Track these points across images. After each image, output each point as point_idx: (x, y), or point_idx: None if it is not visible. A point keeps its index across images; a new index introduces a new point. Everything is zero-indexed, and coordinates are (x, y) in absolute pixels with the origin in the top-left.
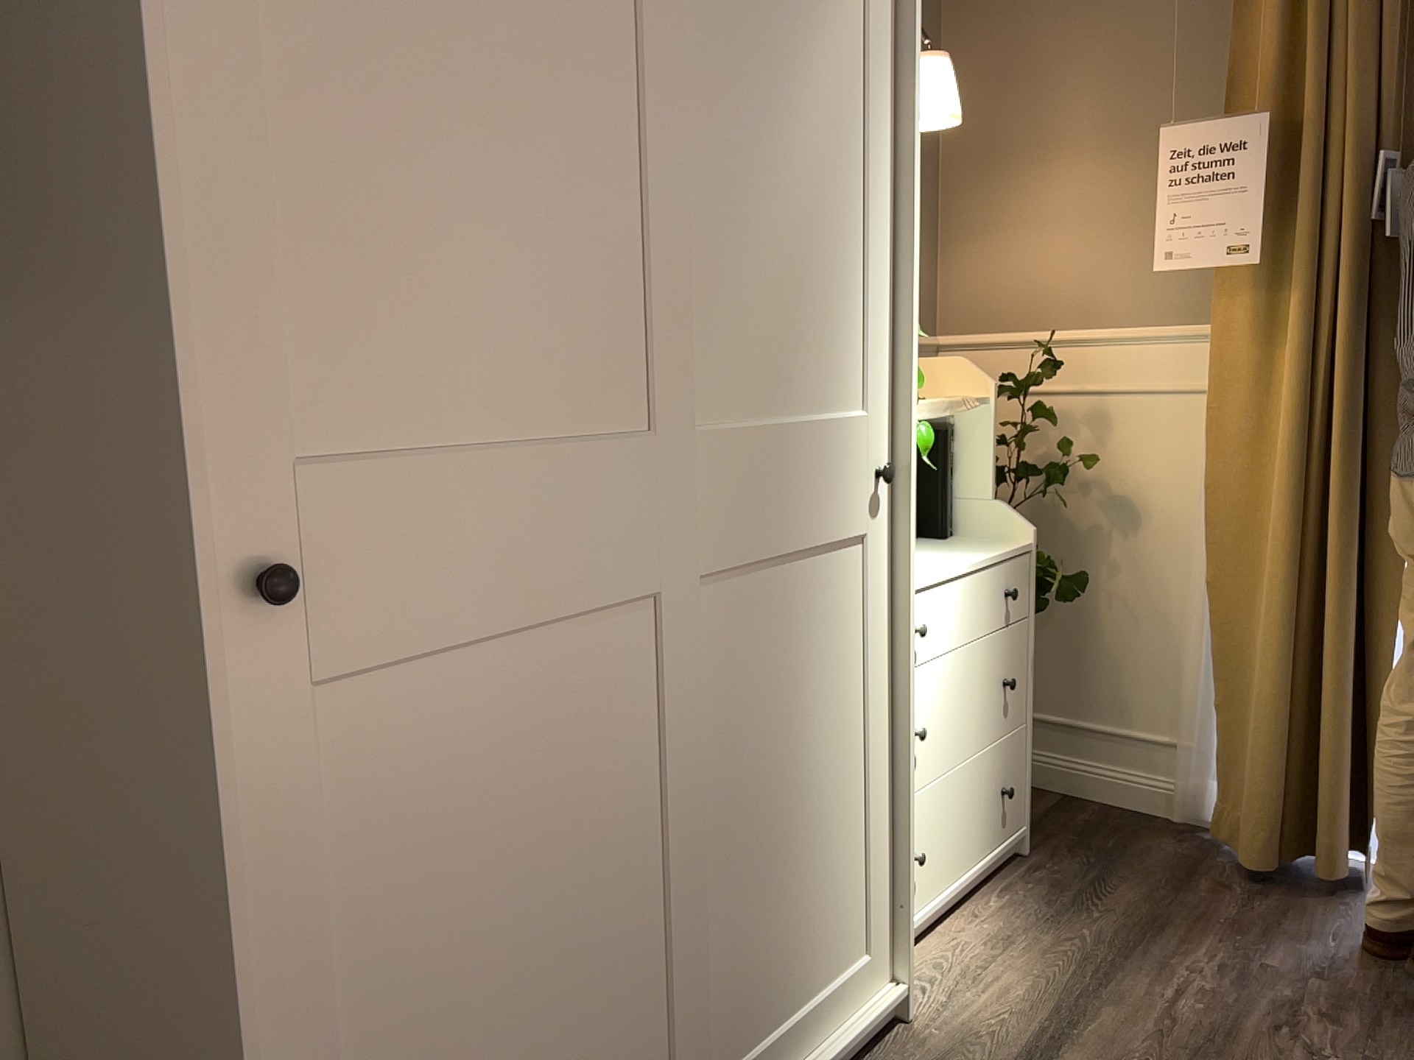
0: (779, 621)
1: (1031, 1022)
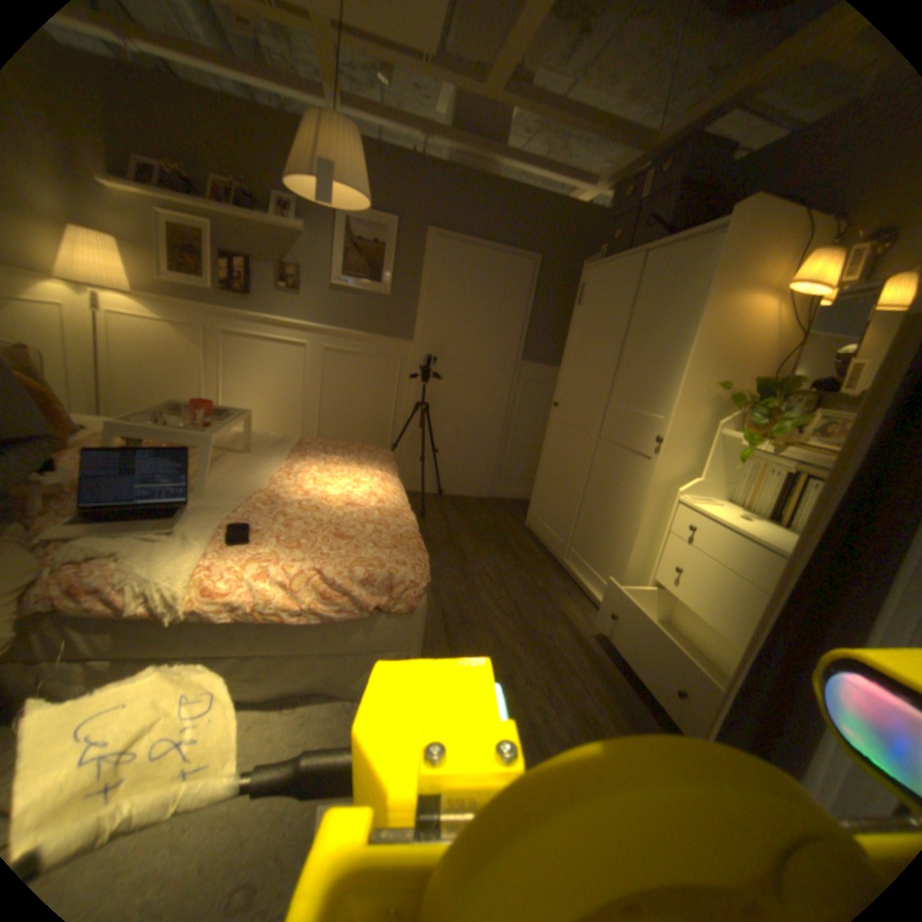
0: (618, 462)
1: (594, 645)
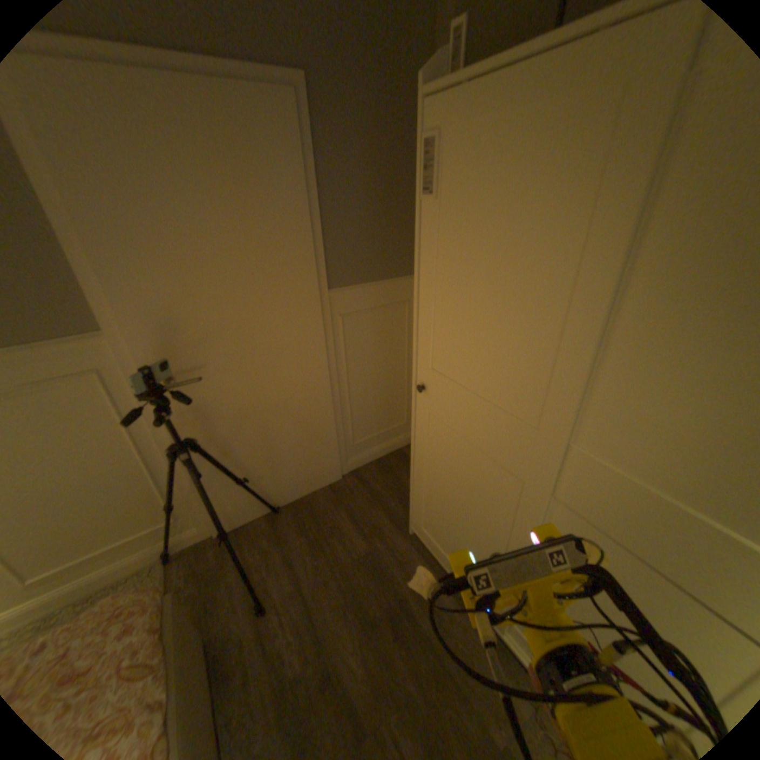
0: (623, 575)
1: None
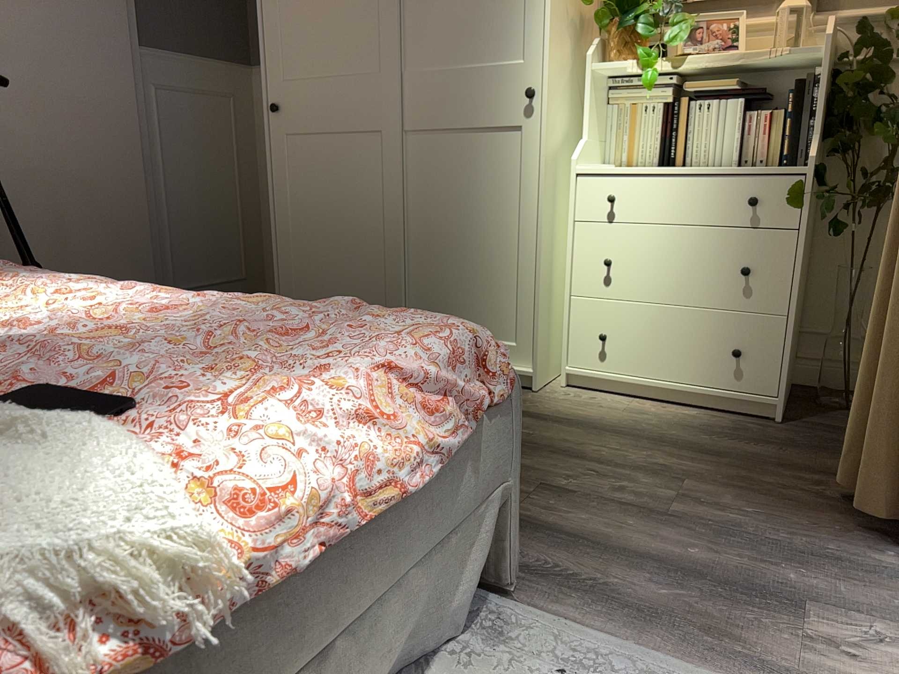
0: (456, 158)
1: (554, 415)
